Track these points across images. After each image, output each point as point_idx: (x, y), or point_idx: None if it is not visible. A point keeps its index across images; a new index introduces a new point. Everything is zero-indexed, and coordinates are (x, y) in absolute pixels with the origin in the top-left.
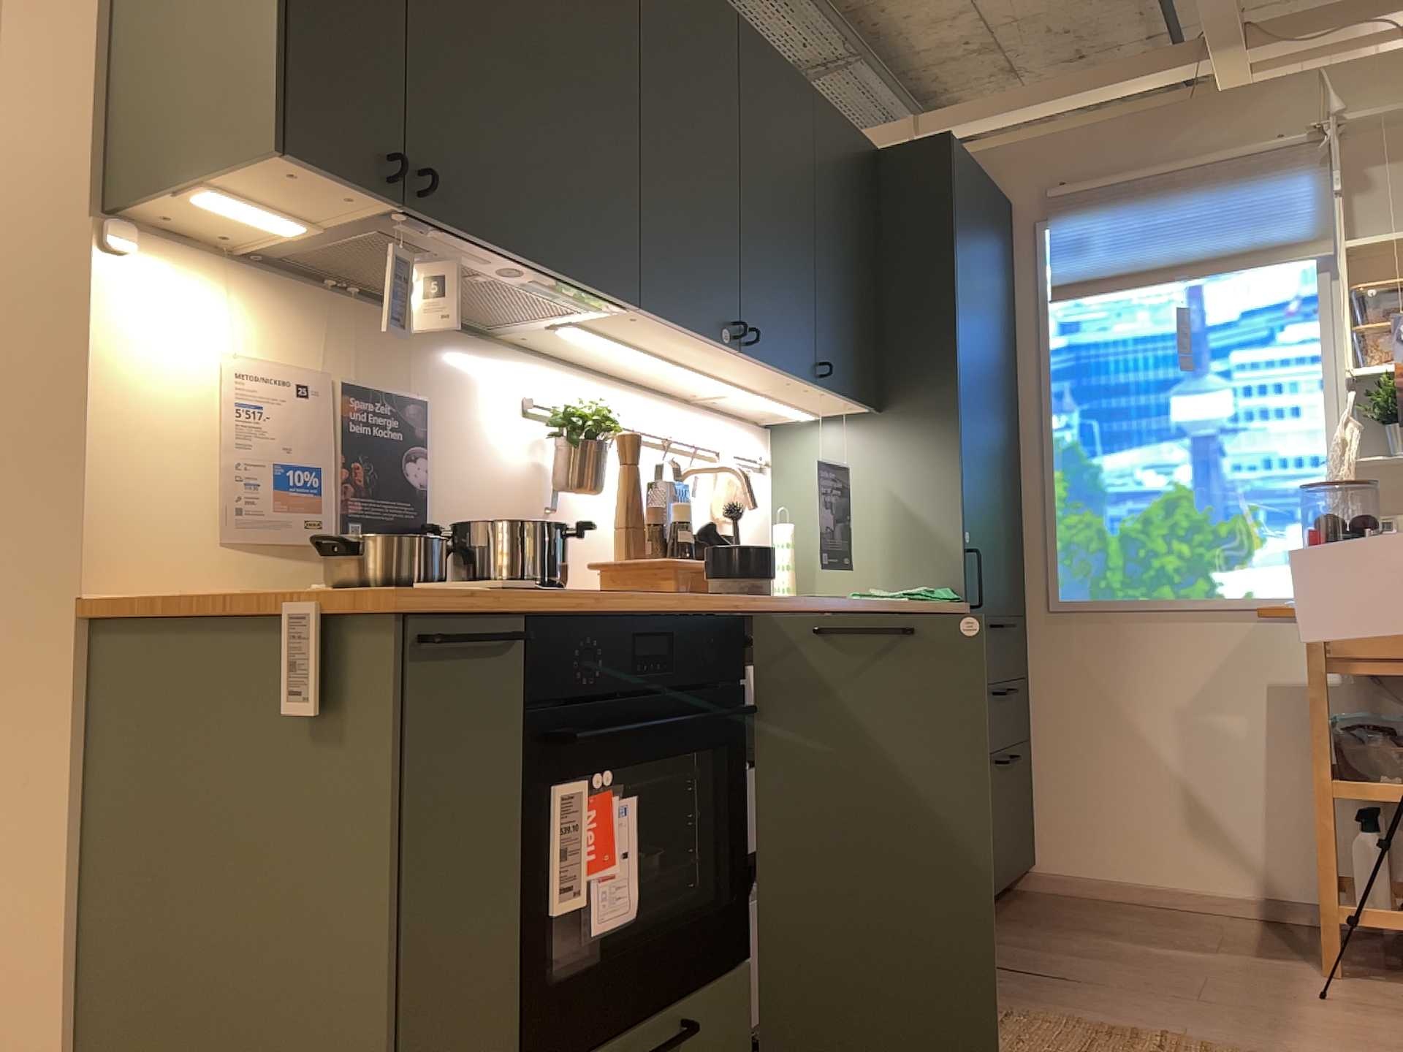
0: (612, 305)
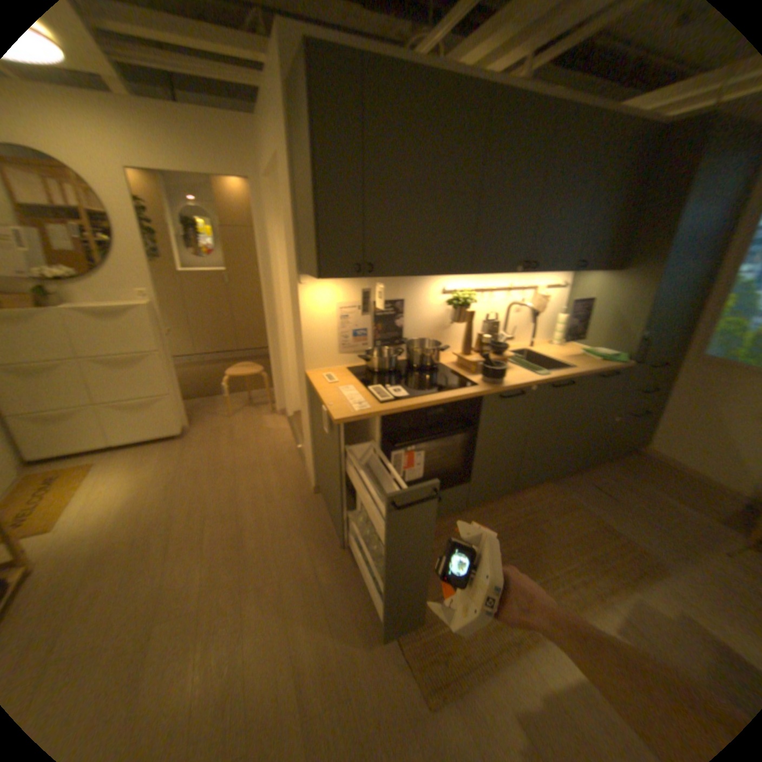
0: (461, 273)
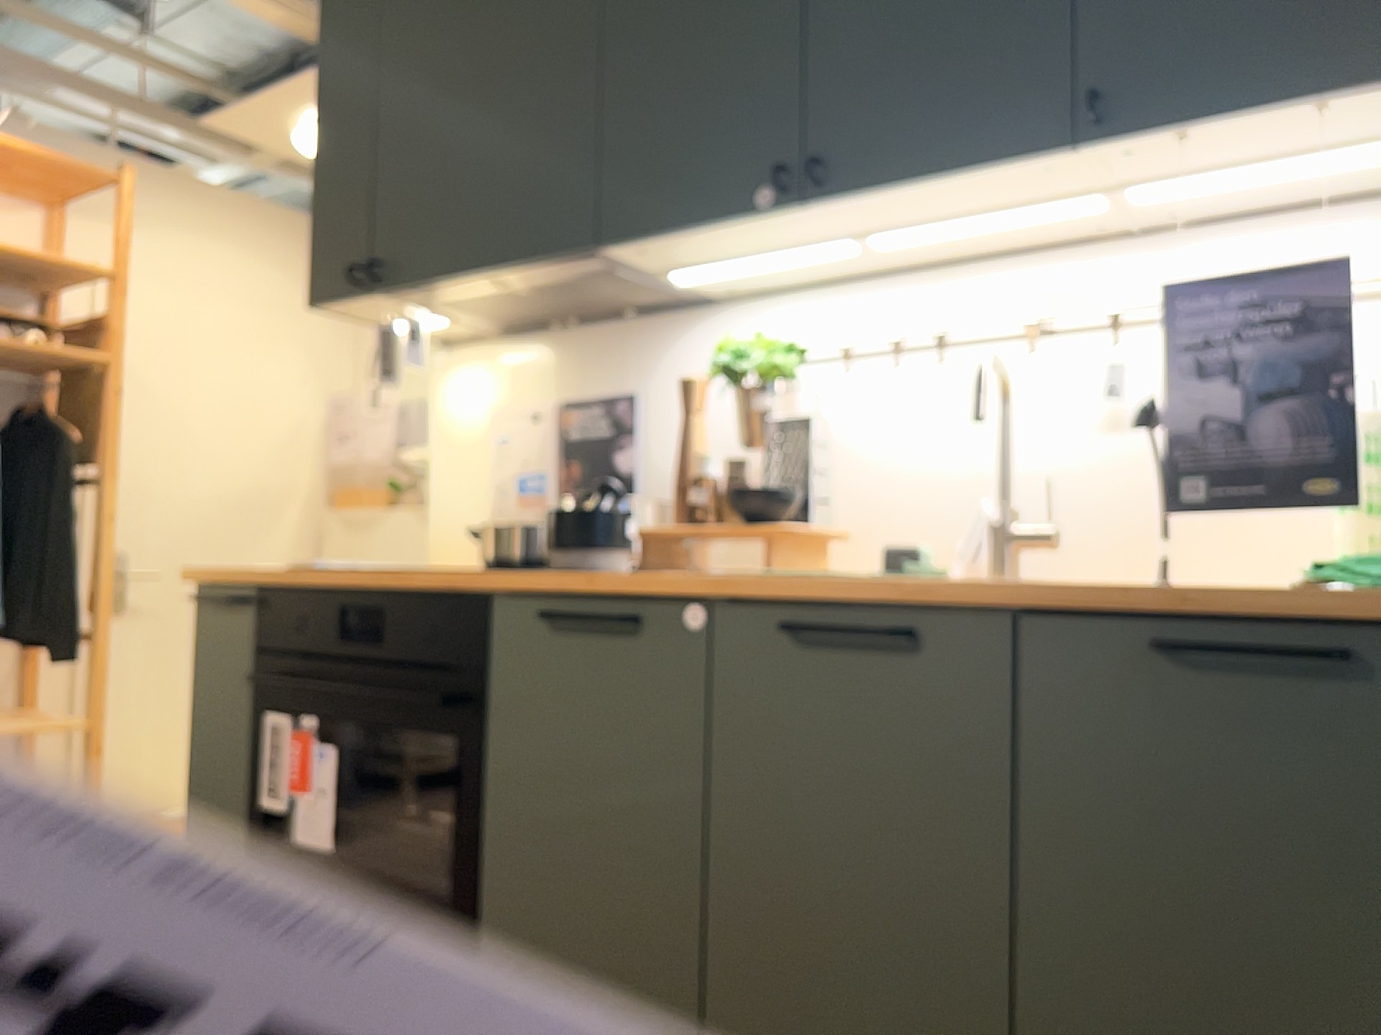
0: (607, 254)
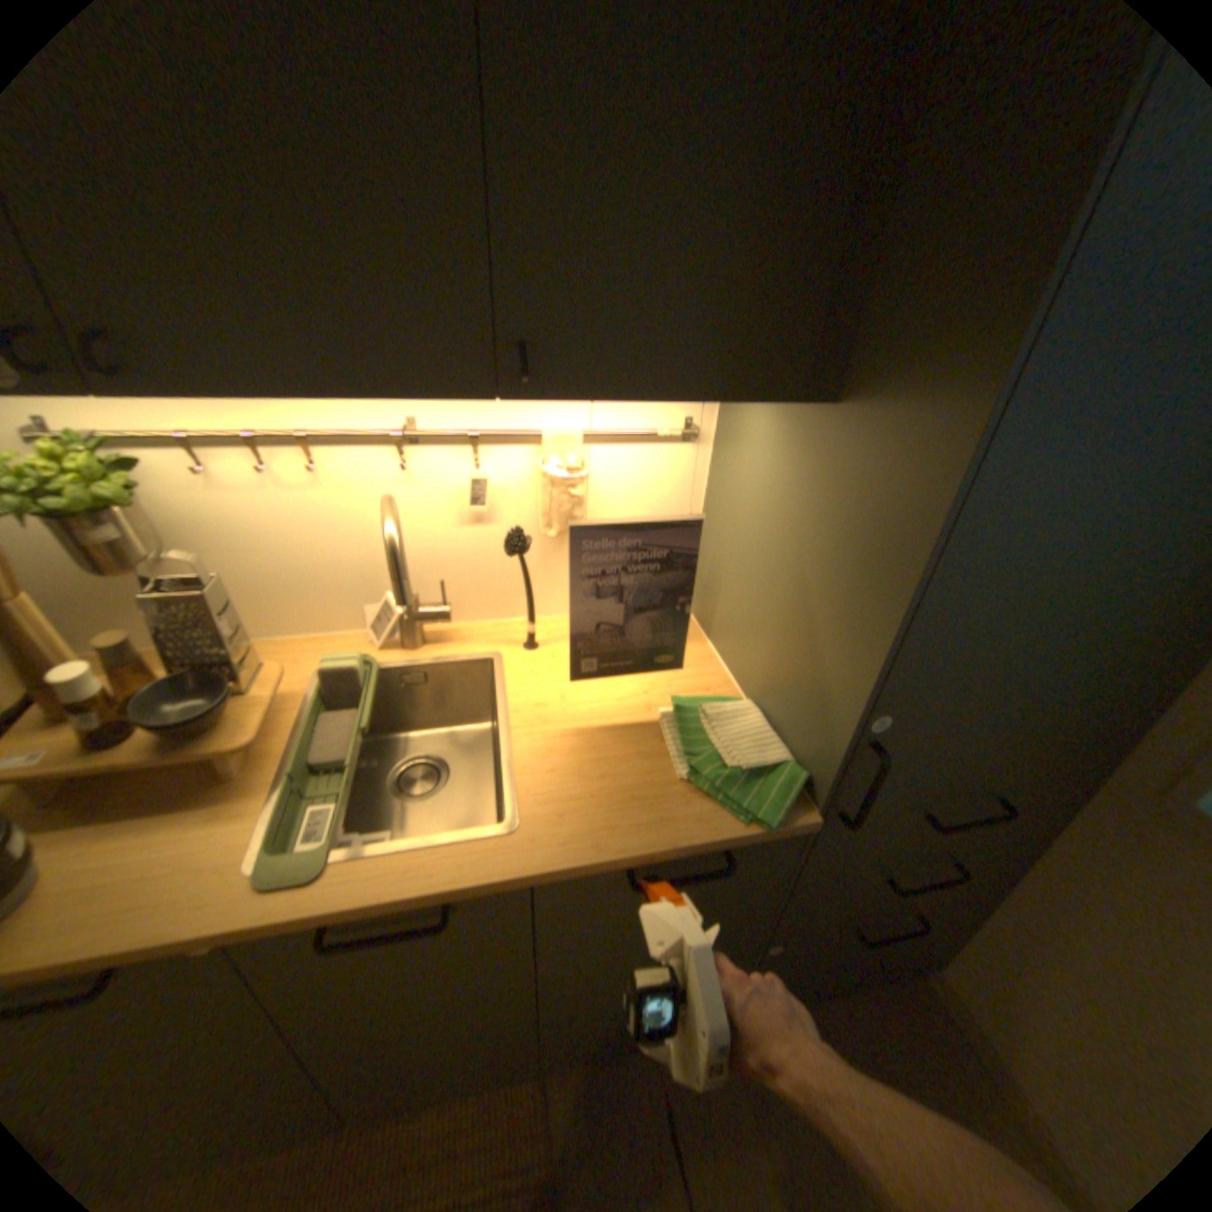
0: None
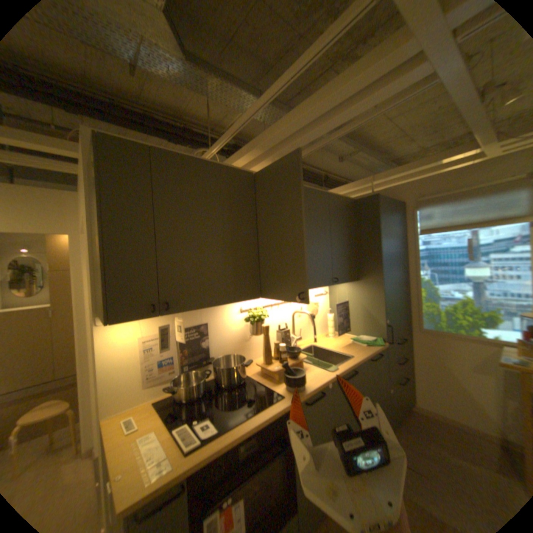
0: (252, 297)
